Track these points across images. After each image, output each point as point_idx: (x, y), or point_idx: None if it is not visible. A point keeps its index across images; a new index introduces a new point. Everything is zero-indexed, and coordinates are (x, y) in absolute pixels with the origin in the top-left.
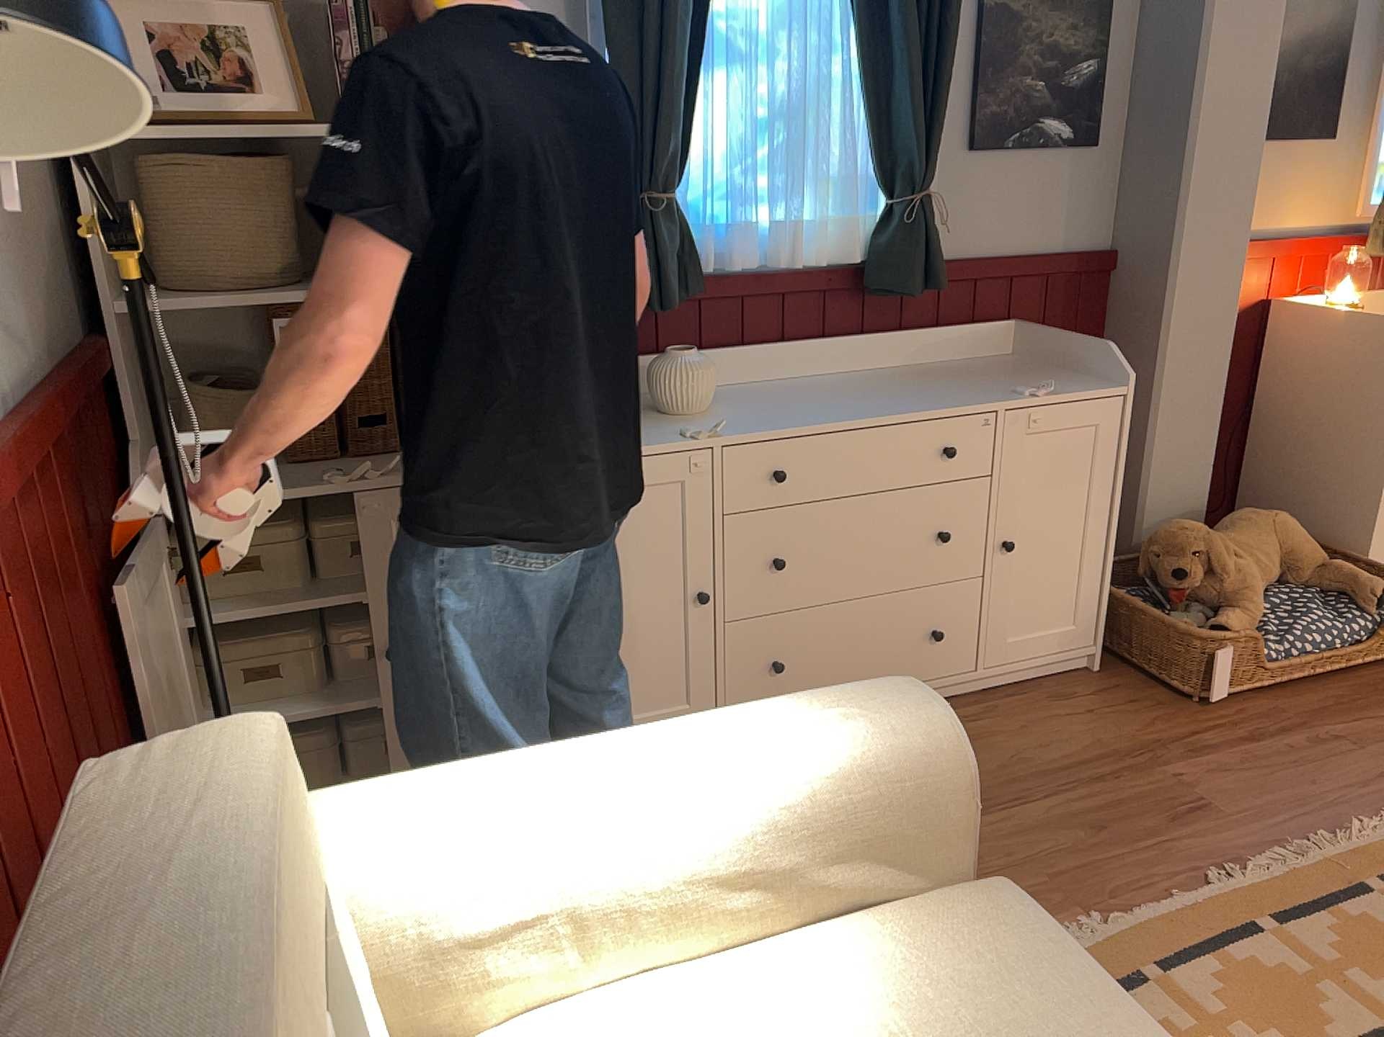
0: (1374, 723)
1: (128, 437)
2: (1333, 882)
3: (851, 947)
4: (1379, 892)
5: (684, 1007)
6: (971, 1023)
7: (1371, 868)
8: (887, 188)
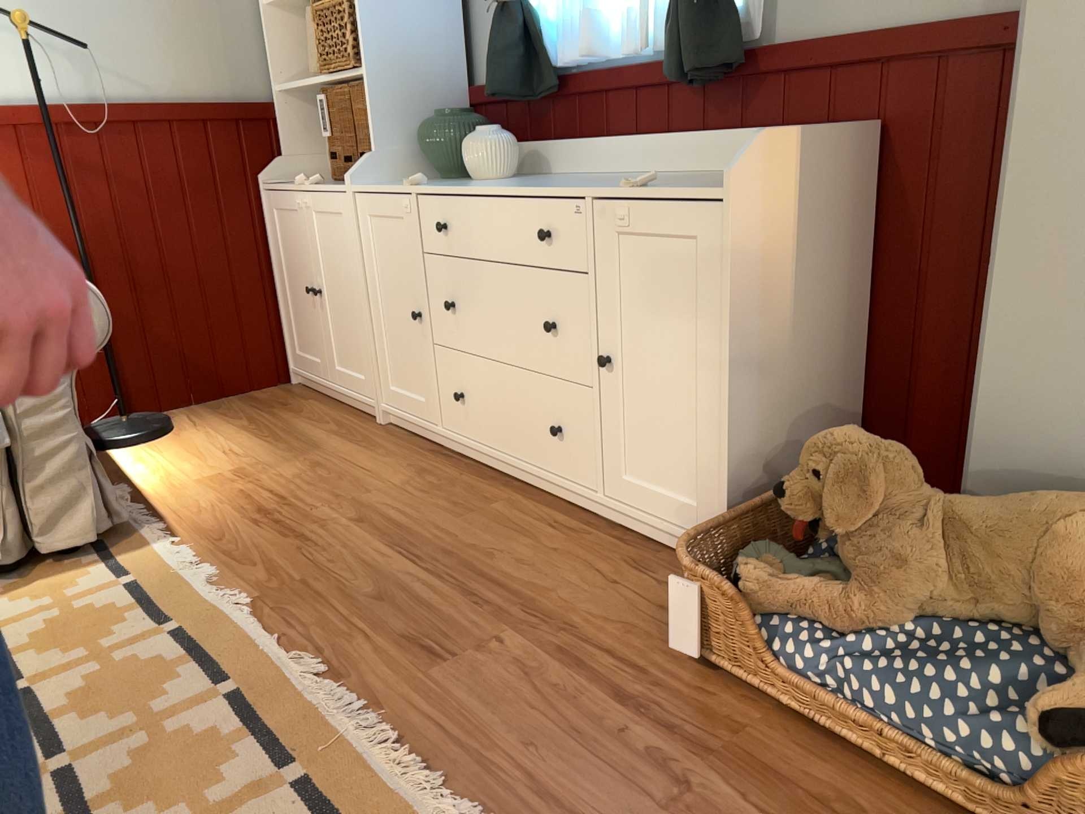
0: None
1: (284, 157)
2: (296, 737)
3: None
4: (279, 772)
5: None
6: None
7: (328, 771)
8: None
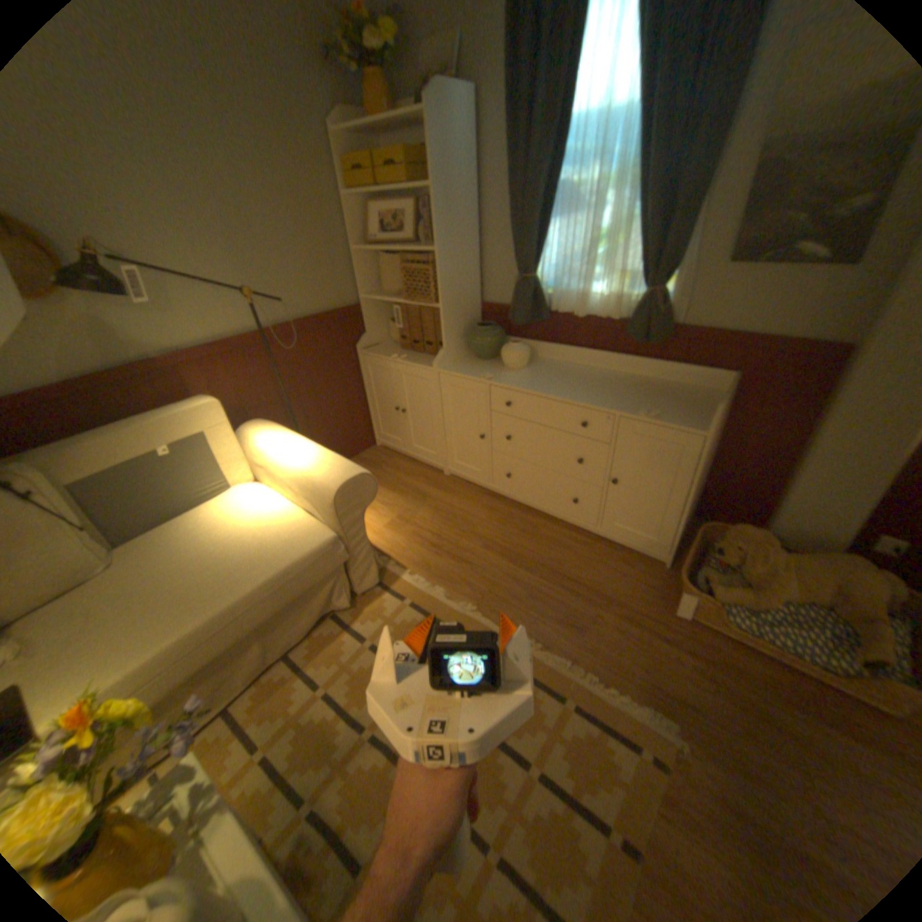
0: (758, 701)
1: (367, 331)
2: (558, 686)
3: (295, 516)
4: (565, 706)
5: (269, 501)
6: (270, 540)
7: (584, 702)
8: (647, 282)
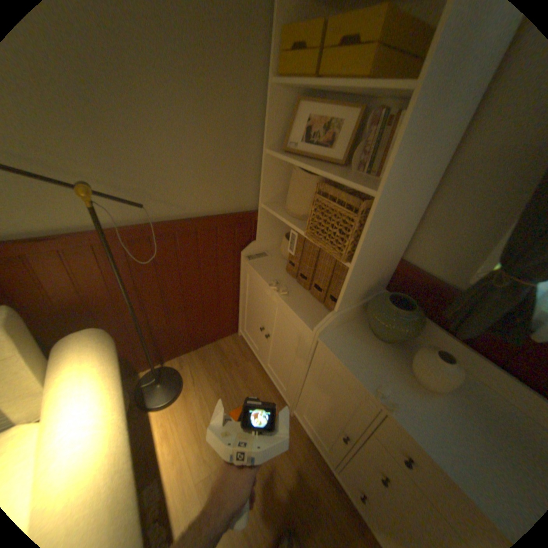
0: None
1: (258, 238)
2: None
3: None
4: None
5: None
6: None
7: None
8: None
